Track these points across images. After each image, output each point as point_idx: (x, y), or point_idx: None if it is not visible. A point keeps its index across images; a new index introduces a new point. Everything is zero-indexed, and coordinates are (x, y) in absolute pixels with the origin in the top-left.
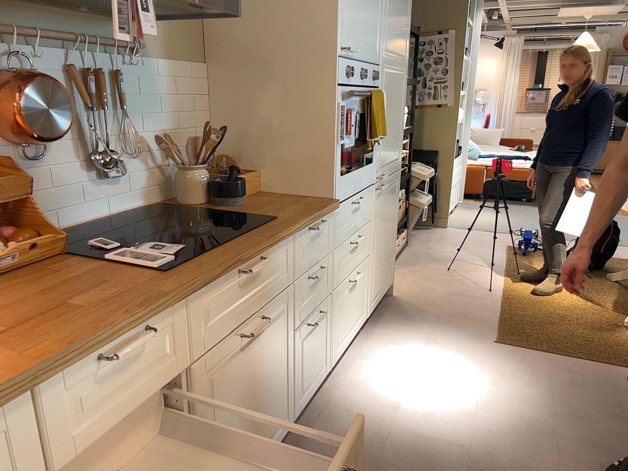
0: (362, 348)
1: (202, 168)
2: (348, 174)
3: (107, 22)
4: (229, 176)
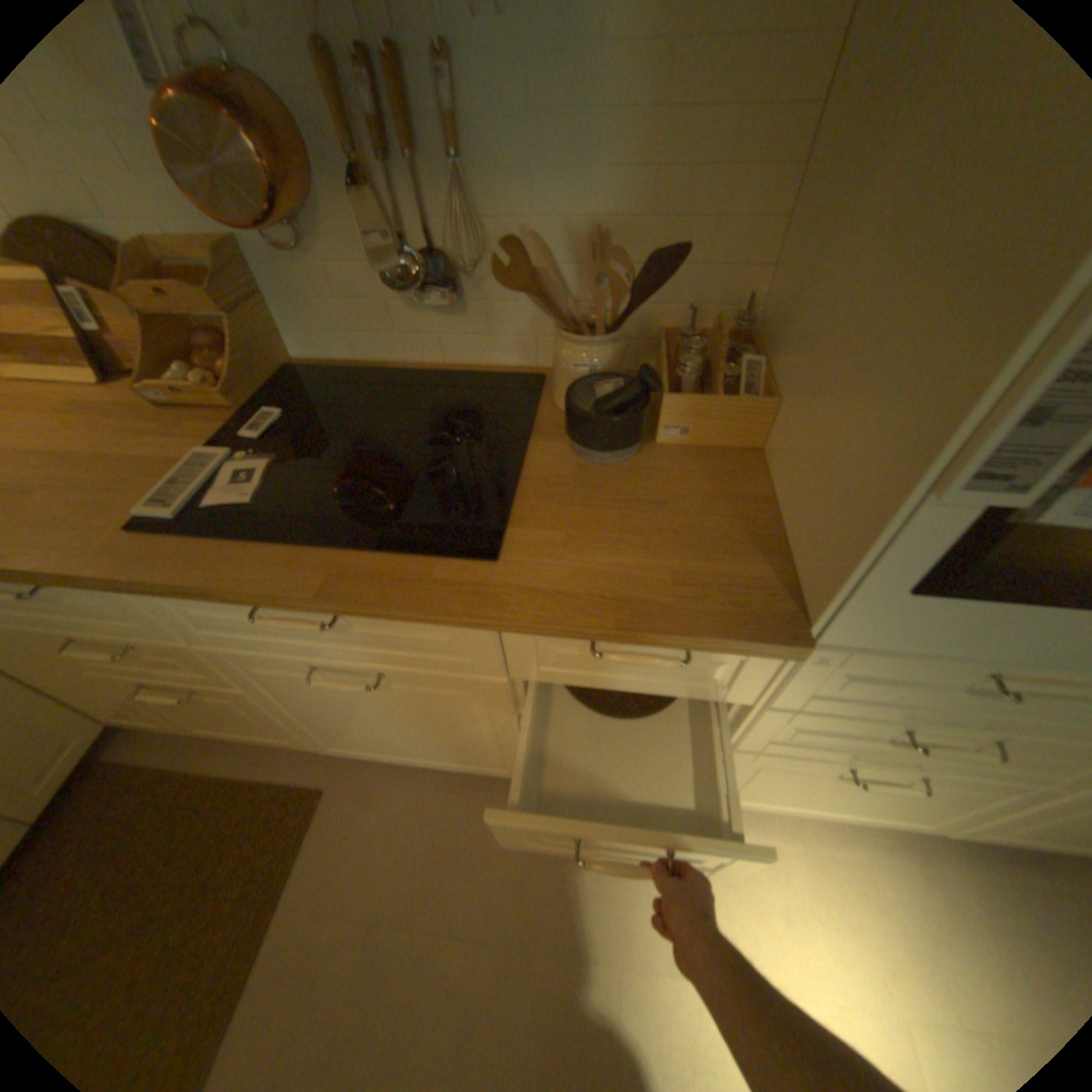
0: (851, 846)
1: (598, 340)
2: (1013, 606)
3: None
4: (635, 387)
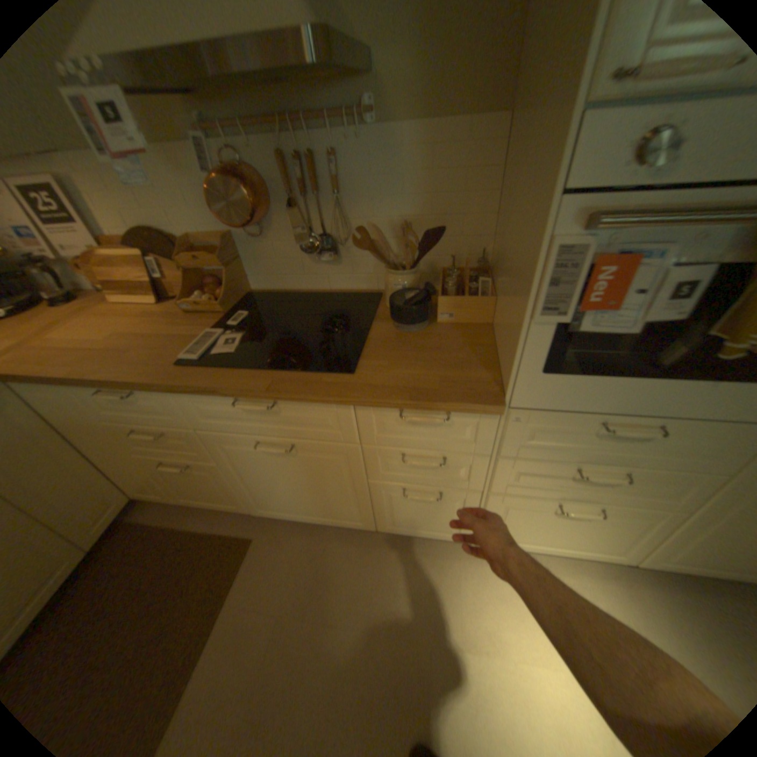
0: (579, 576)
1: (405, 273)
2: (590, 377)
3: (322, 83)
4: (423, 294)
